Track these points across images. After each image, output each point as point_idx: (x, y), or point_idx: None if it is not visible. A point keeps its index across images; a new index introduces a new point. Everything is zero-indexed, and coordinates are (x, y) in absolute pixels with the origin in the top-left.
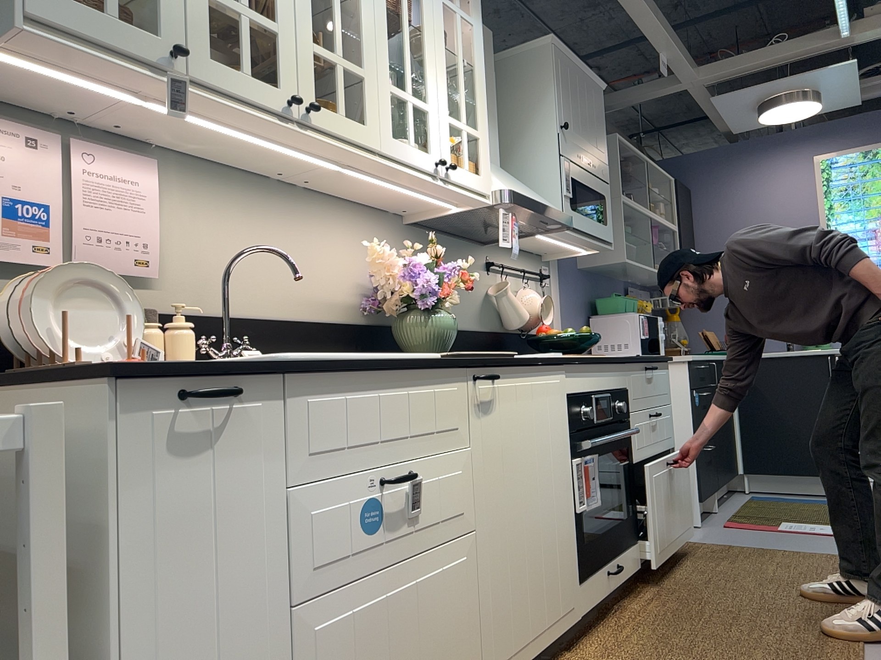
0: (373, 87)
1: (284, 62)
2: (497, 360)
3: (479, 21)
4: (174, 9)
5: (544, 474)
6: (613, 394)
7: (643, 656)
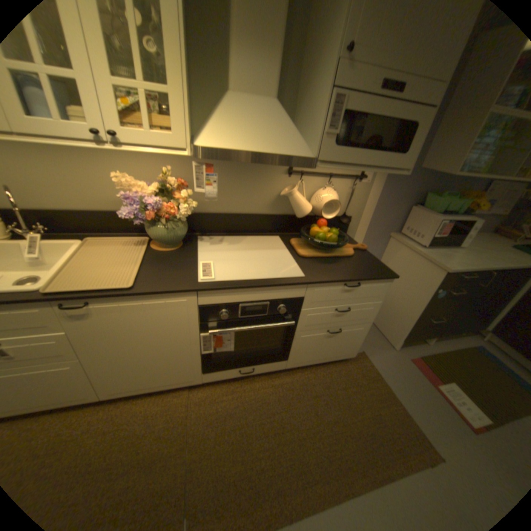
0: None
1: None
2: (87, 296)
3: None
4: None
5: (159, 340)
6: (275, 301)
7: (204, 419)
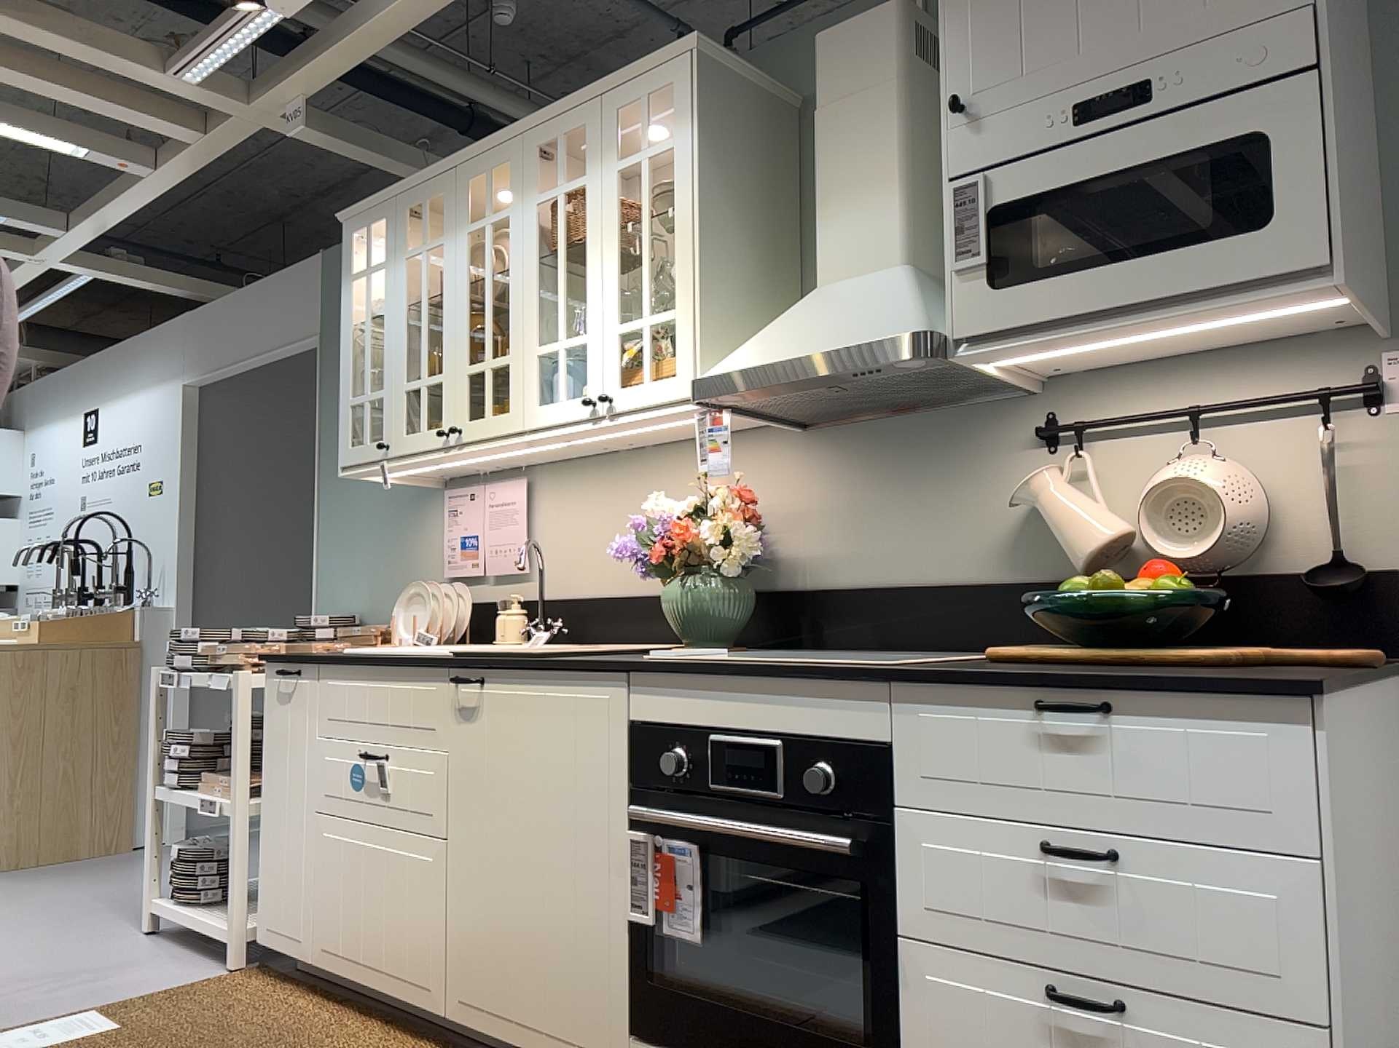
0: (516, 364)
1: (445, 401)
2: (481, 661)
3: (683, 127)
4: (389, 415)
5: (555, 825)
6: (804, 749)
7: None
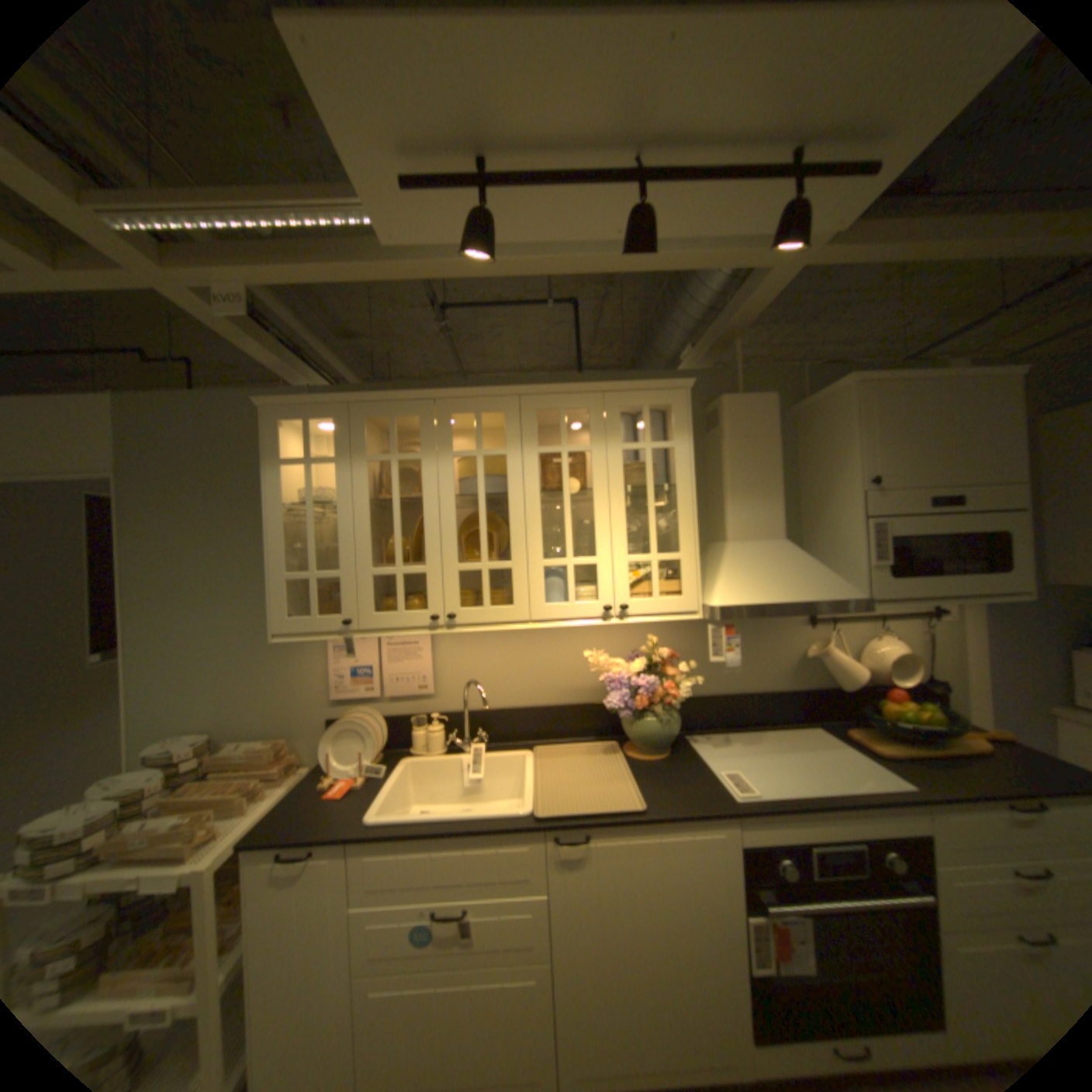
0: (523, 571)
1: (433, 590)
2: (592, 825)
3: (685, 436)
4: (351, 595)
5: (679, 930)
6: (879, 848)
7: None
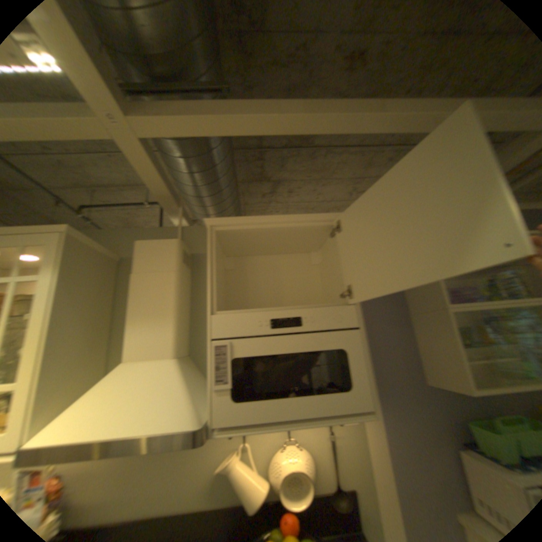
0: None
1: None
2: None
3: (46, 271)
4: None
5: None
6: None
7: None
